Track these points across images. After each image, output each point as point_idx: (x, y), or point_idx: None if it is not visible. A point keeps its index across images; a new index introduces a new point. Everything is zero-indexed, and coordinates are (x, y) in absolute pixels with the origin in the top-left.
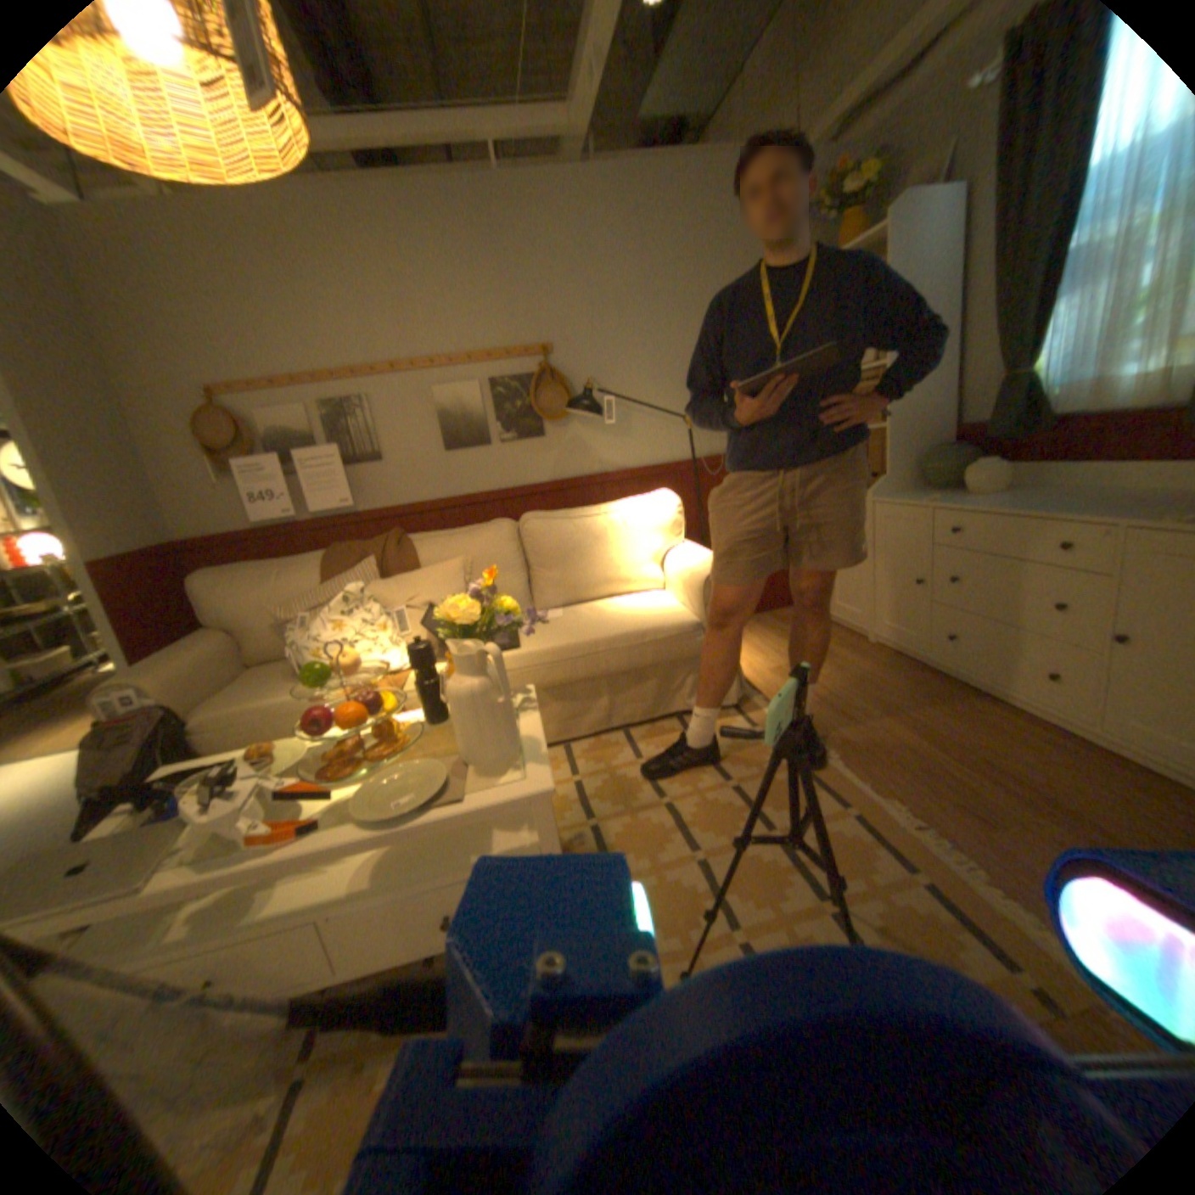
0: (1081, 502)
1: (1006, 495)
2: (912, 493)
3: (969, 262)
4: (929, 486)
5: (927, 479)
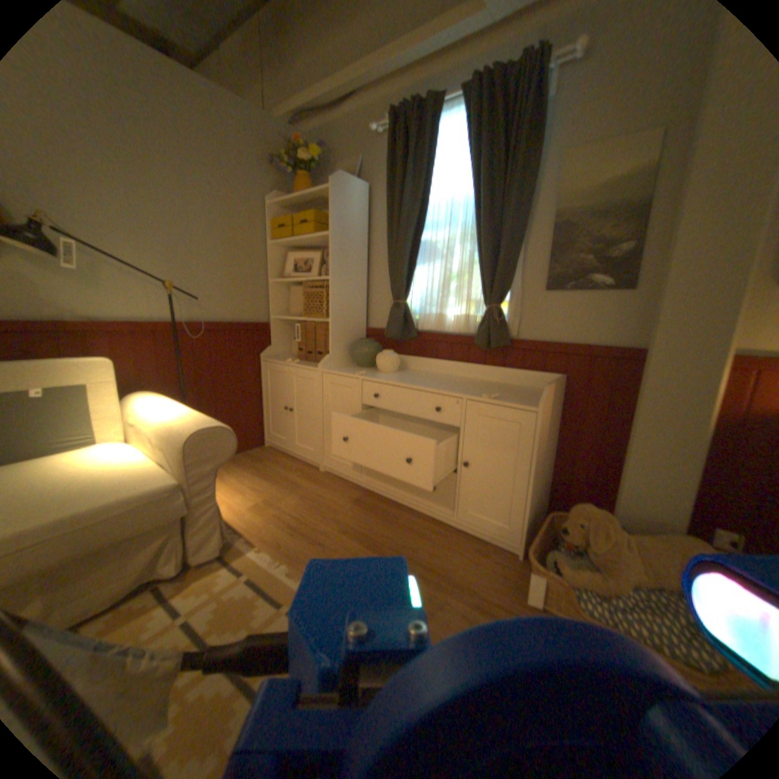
0: (437, 382)
1: (398, 374)
2: (345, 368)
3: (370, 232)
4: (353, 364)
5: (352, 359)
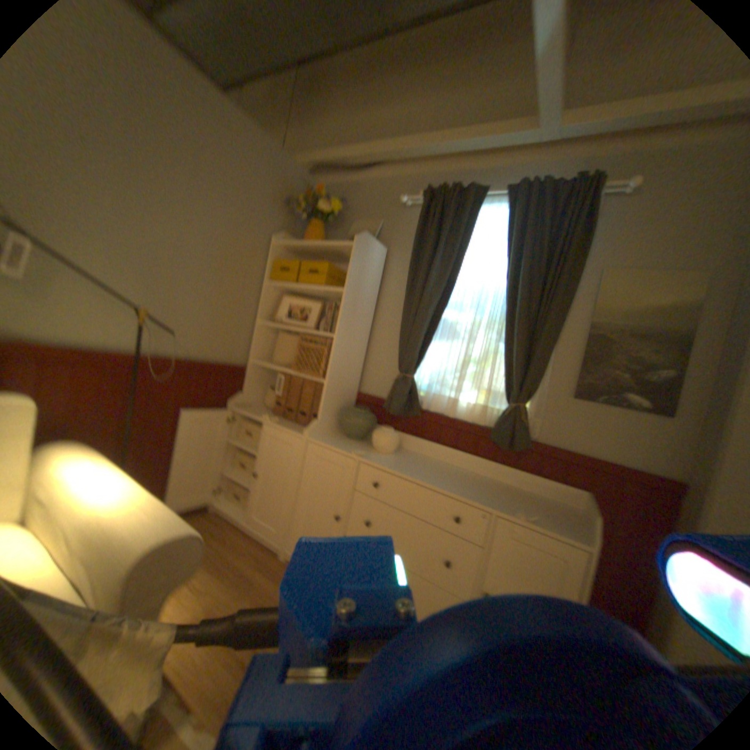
0: (450, 480)
1: (399, 459)
2: (334, 439)
3: (379, 296)
4: (340, 433)
5: (339, 427)
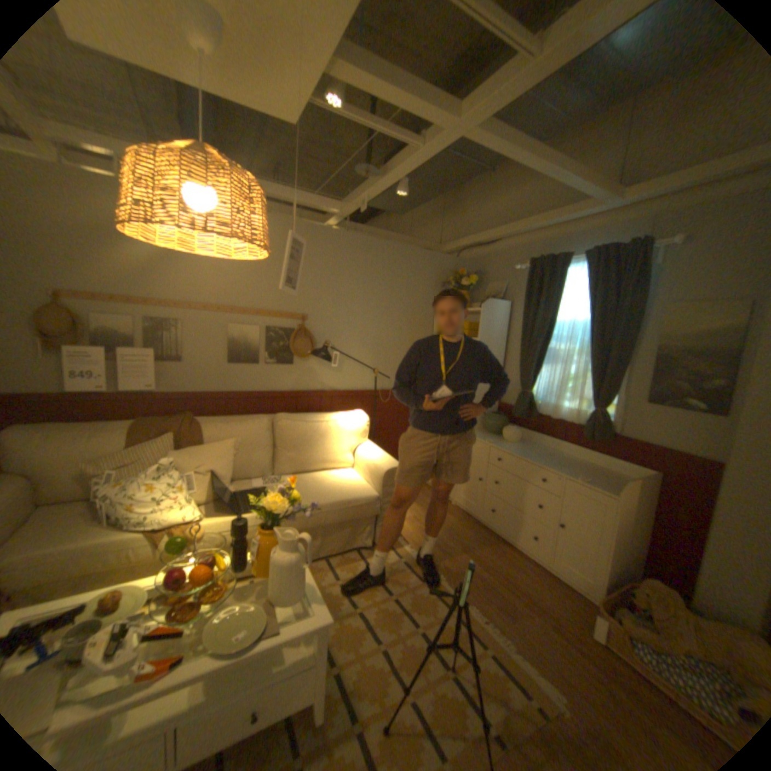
0: (548, 459)
1: (518, 446)
2: (479, 433)
3: (508, 334)
4: (485, 430)
5: (484, 426)
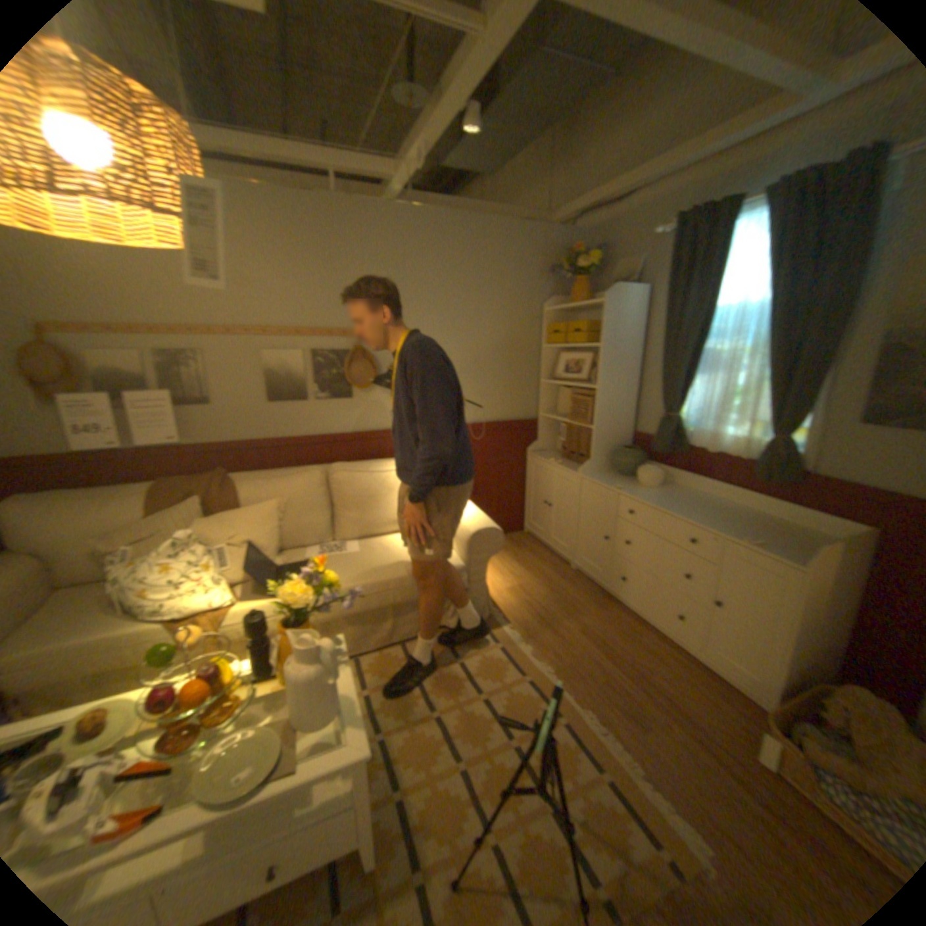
0: (700, 510)
1: (659, 492)
2: (604, 475)
3: (646, 334)
4: (613, 470)
5: (613, 465)
